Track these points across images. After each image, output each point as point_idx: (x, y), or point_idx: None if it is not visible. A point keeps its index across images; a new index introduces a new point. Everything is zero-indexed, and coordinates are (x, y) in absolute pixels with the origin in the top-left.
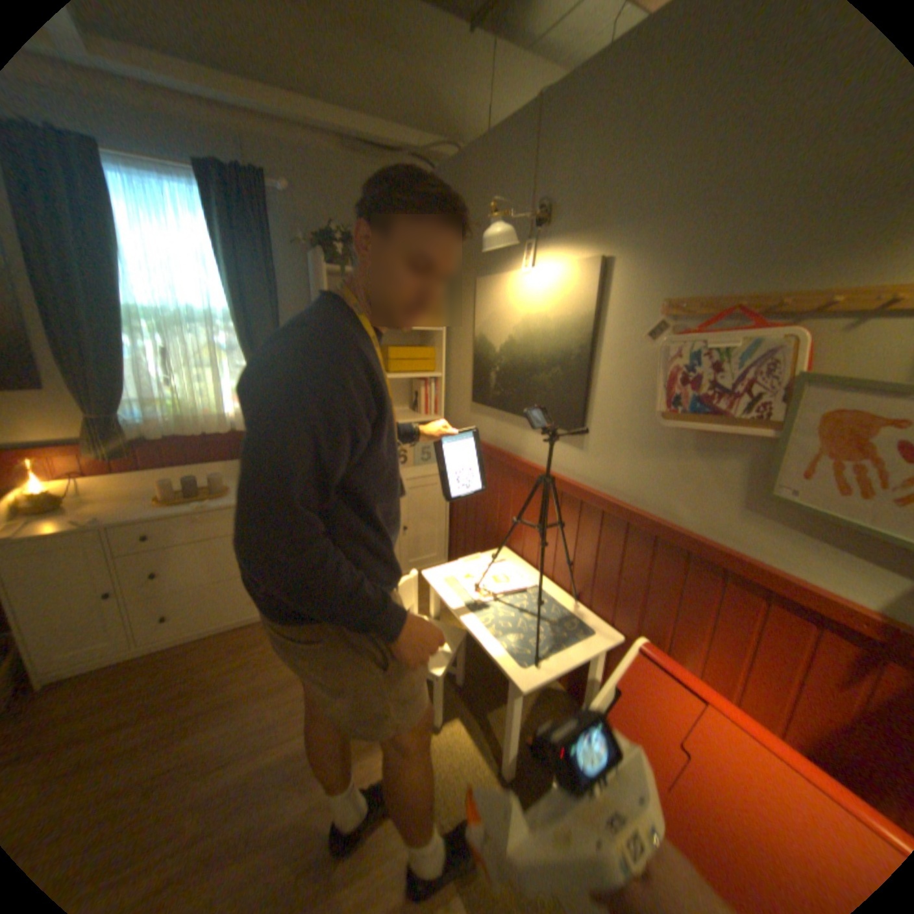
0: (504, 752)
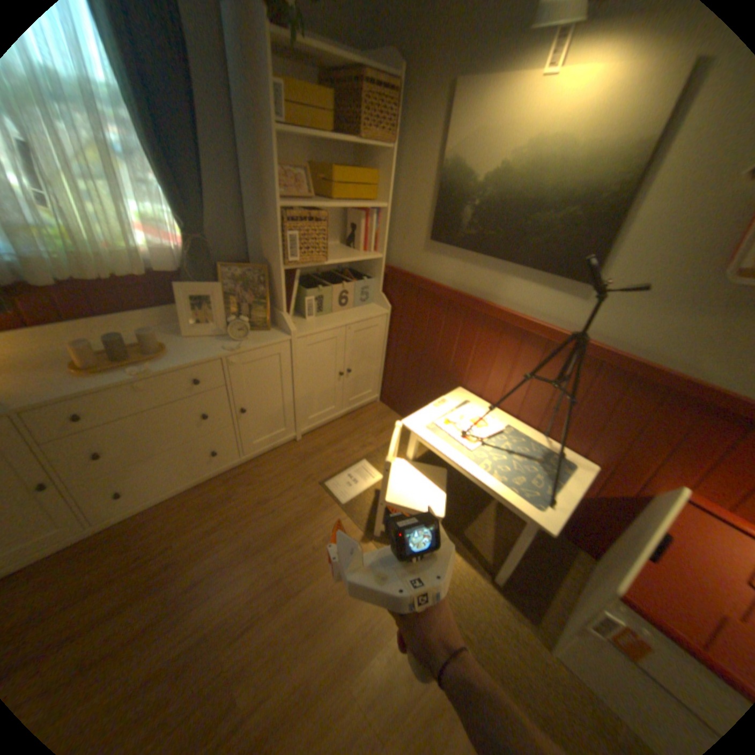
0: (504, 568)
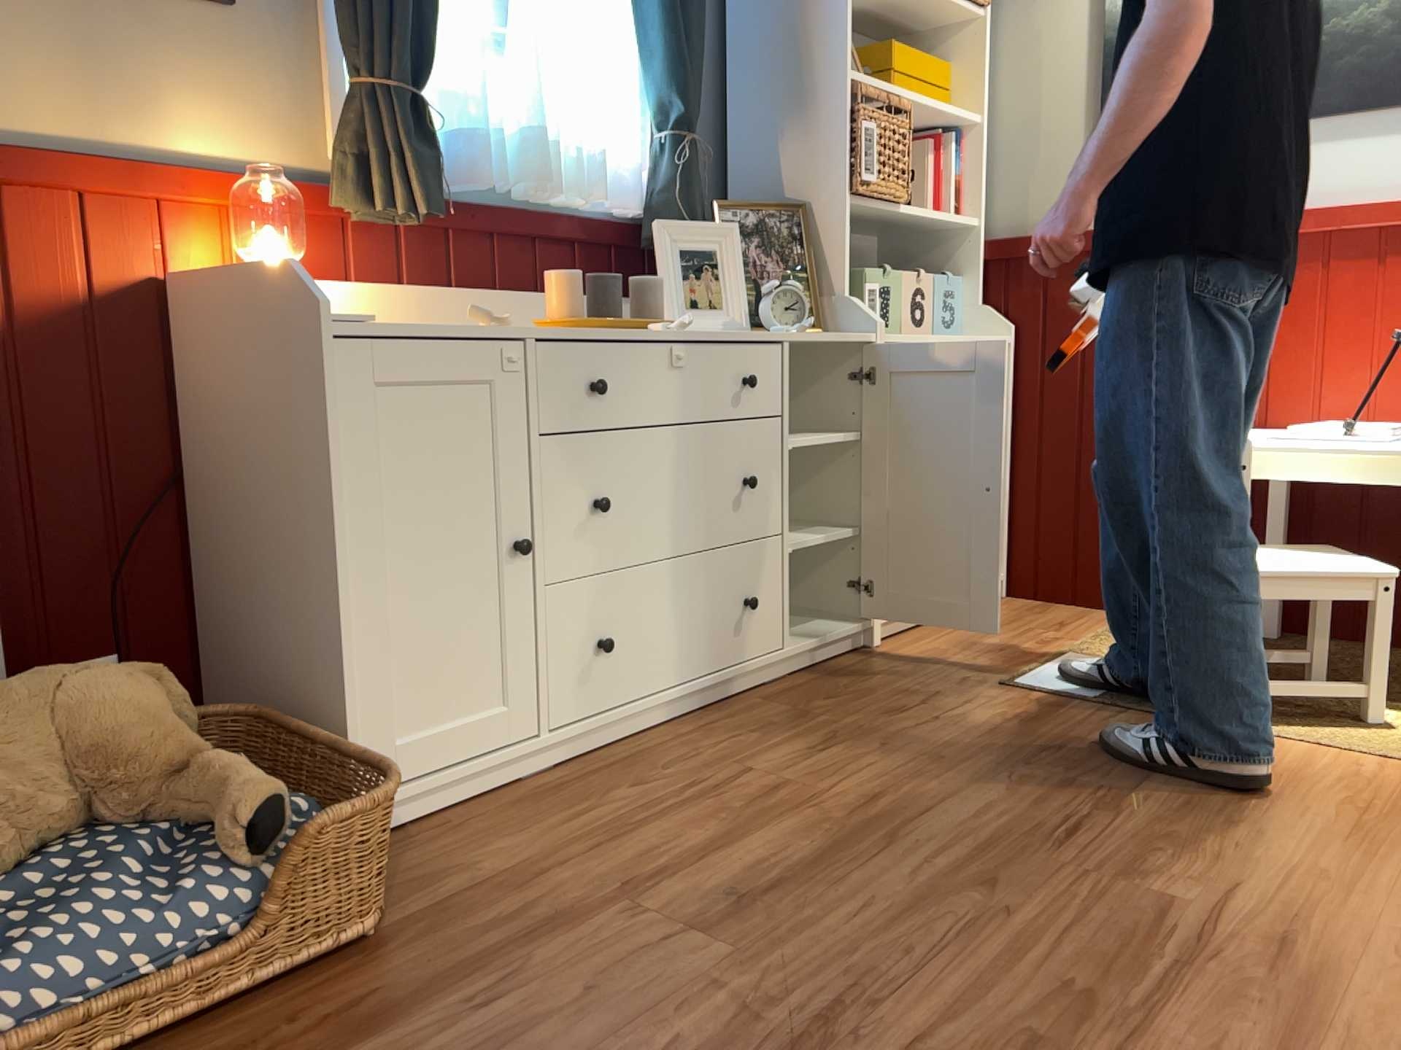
0: None
